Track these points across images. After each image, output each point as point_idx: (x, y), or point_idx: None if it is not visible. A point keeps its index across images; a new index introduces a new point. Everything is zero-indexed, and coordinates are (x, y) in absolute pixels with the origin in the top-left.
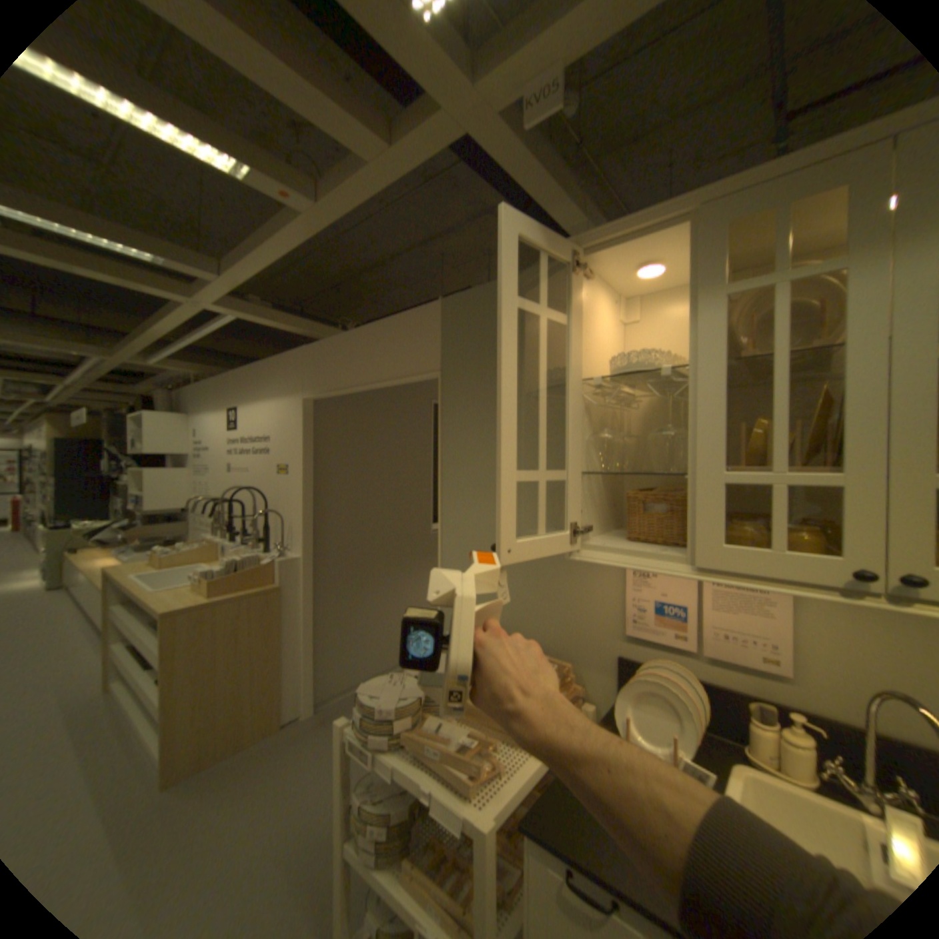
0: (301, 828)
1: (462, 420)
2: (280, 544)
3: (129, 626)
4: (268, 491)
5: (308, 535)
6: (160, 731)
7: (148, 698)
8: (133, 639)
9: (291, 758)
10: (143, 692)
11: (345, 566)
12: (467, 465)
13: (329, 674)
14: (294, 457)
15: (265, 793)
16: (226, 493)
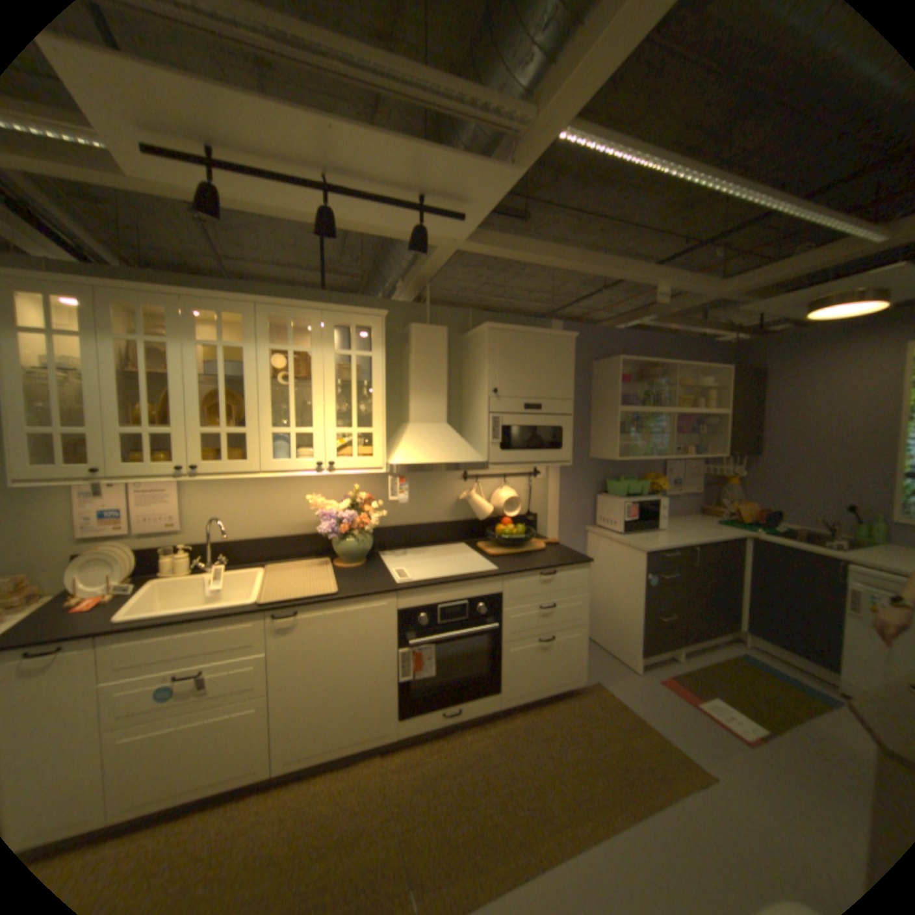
0: None
1: None
2: None
3: None
4: None
5: None
6: None
7: None
8: None
9: None
10: None
11: None
12: None
13: None
14: None
15: None
16: None
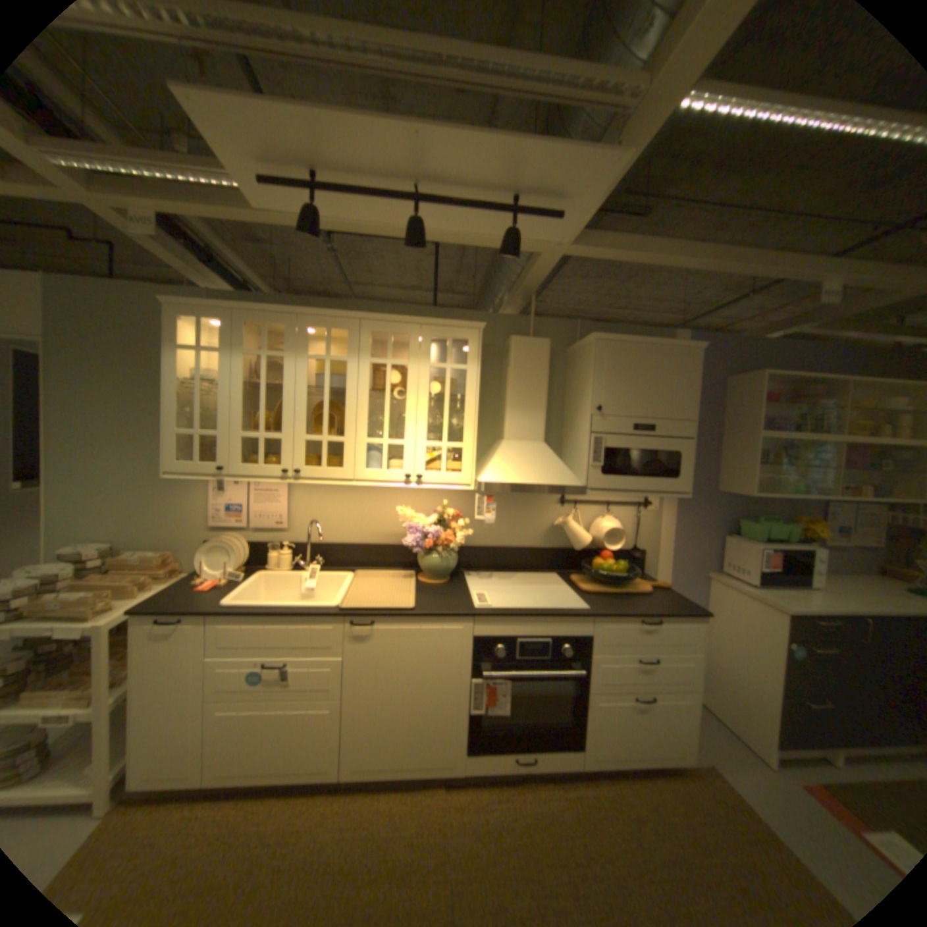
0: None
1: (70, 384)
2: None
3: None
4: None
5: None
6: None
7: None
8: None
9: None
10: None
11: None
12: (77, 421)
13: None
14: None
15: None
16: None
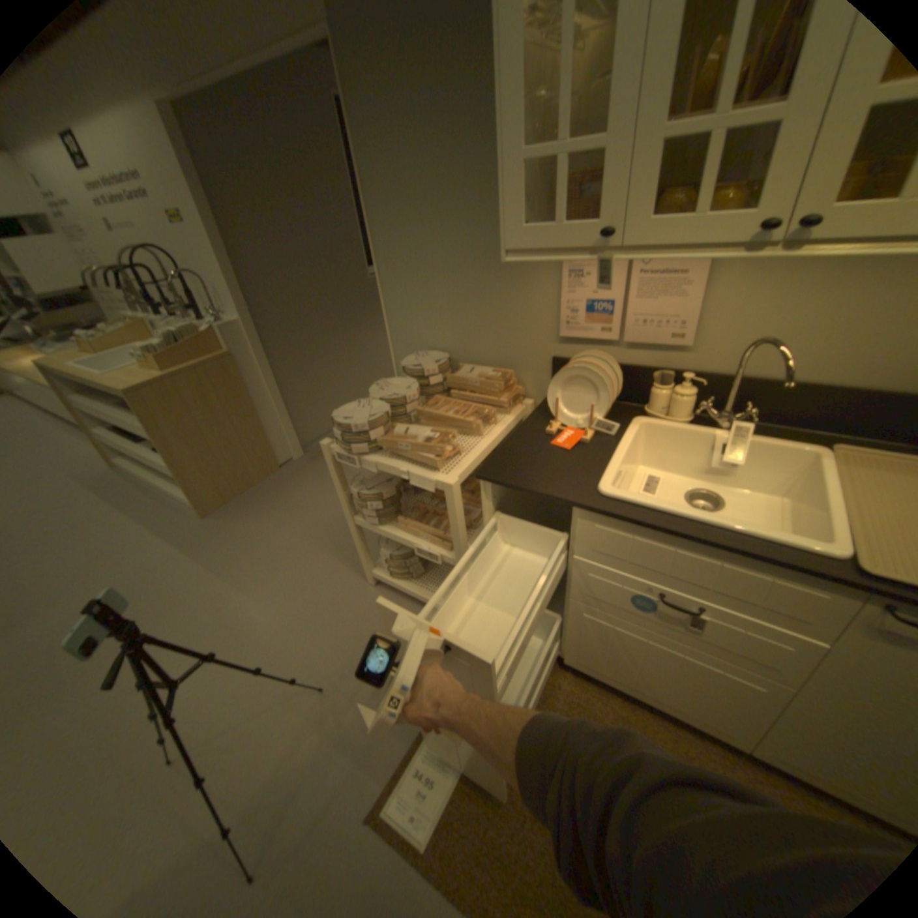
0: (320, 521)
1: (371, 107)
2: (210, 309)
3: (97, 411)
4: (168, 248)
5: (236, 295)
6: (177, 483)
7: (152, 464)
8: (108, 421)
9: (296, 485)
10: (145, 460)
11: (288, 324)
12: (389, 173)
13: (306, 423)
14: (179, 197)
15: (284, 508)
16: (121, 260)
